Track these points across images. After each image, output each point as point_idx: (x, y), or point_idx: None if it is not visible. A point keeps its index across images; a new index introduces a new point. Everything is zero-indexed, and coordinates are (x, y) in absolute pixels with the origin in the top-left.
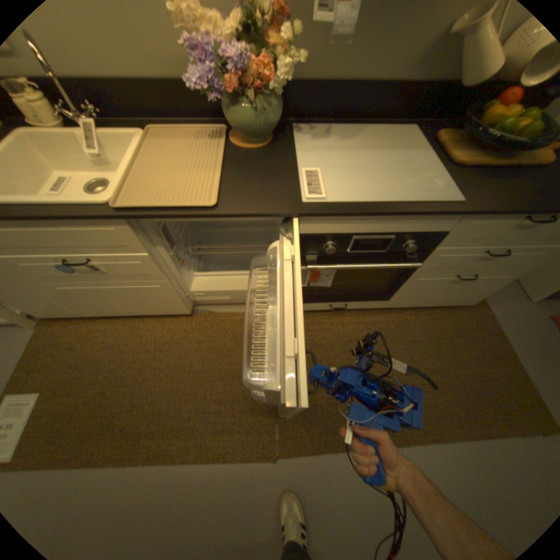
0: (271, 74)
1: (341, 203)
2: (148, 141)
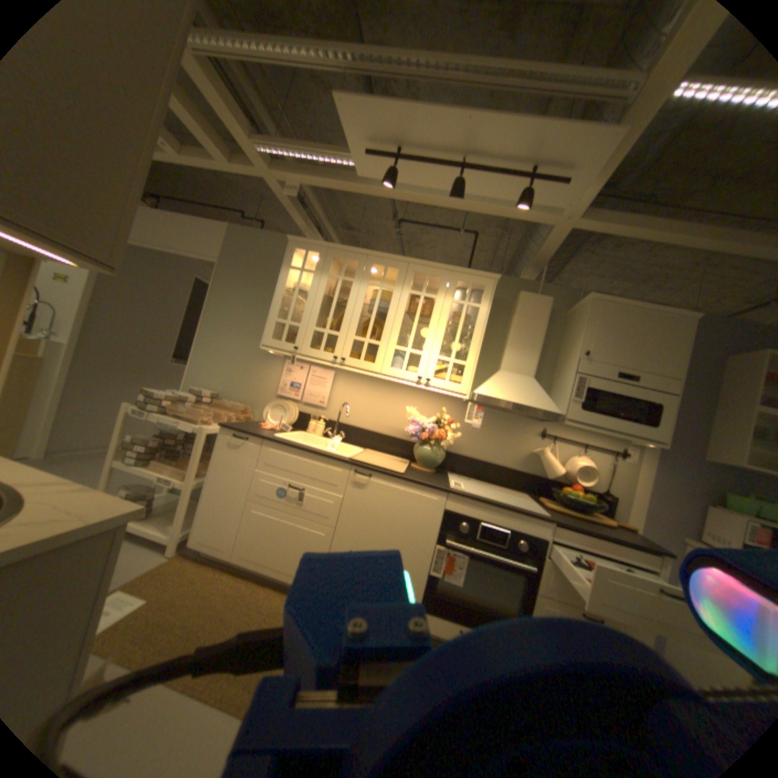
0: (442, 439)
1: (471, 495)
2: (365, 453)
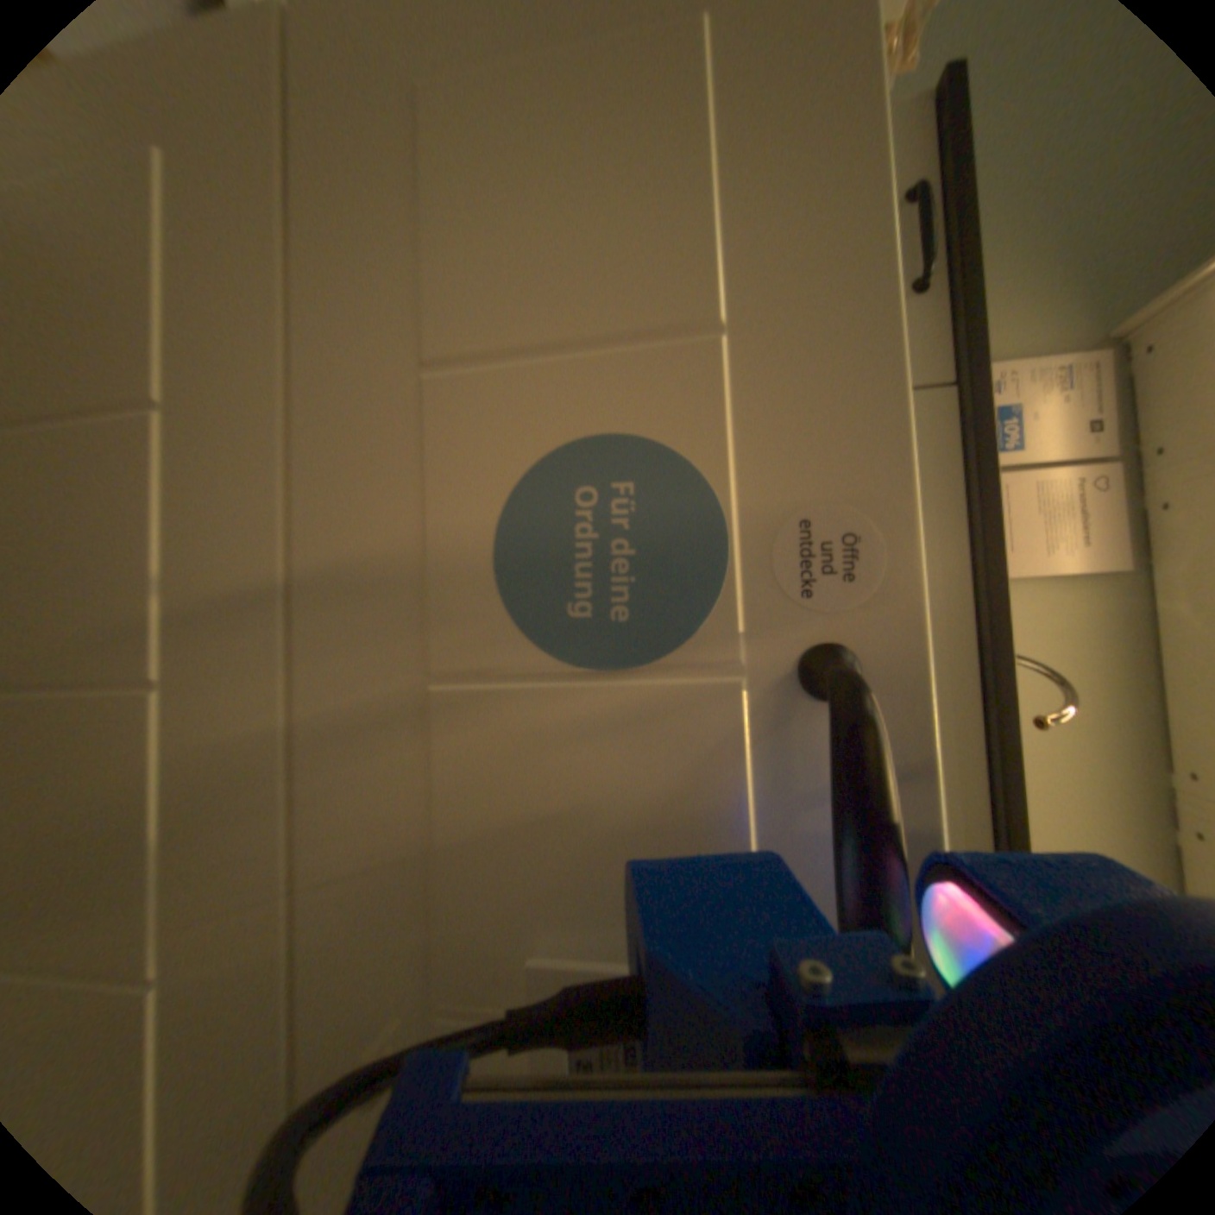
0: None
1: None
2: None
